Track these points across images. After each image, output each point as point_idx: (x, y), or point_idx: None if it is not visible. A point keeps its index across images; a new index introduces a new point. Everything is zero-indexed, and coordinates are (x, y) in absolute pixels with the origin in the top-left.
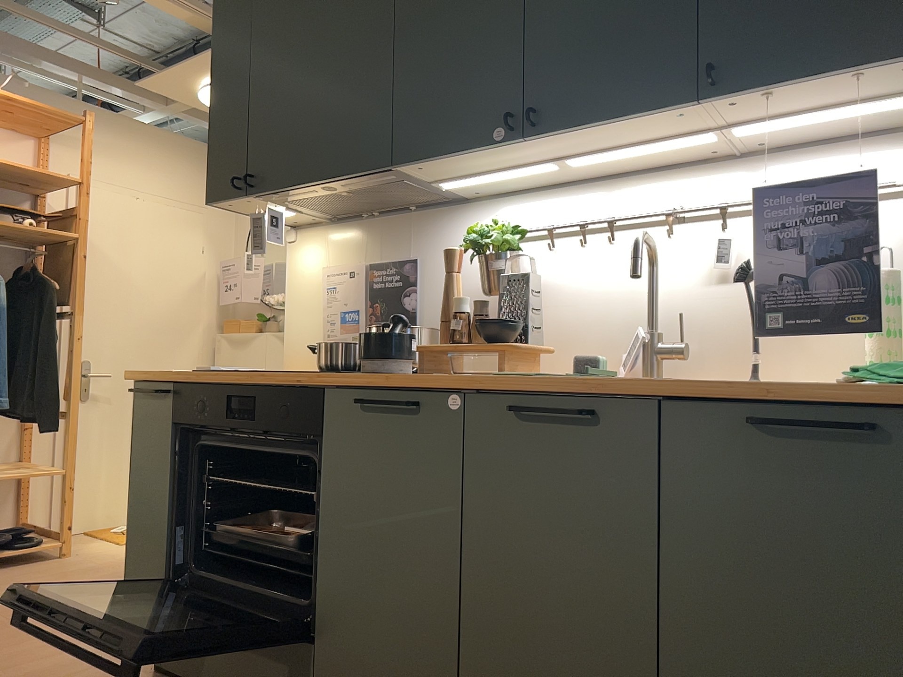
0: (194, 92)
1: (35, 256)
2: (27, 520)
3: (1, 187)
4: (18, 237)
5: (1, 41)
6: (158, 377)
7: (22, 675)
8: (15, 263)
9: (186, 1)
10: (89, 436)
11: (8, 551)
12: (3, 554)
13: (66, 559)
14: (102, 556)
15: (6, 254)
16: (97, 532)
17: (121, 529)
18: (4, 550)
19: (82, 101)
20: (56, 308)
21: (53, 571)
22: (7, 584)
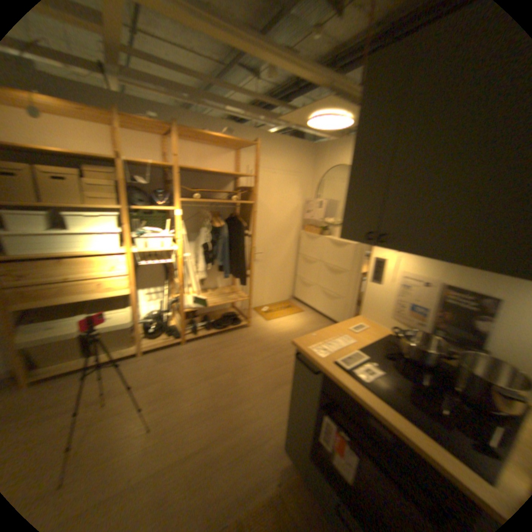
0: (303, 119)
1: (234, 207)
2: (234, 305)
3: (220, 176)
4: (228, 202)
5: (216, 101)
6: (313, 362)
7: (244, 436)
8: (227, 209)
9: (312, 67)
10: (254, 275)
11: (230, 327)
12: (229, 328)
13: (248, 329)
14: (260, 329)
15: (223, 206)
16: (256, 310)
17: (264, 309)
18: (229, 325)
19: (250, 126)
20: (243, 236)
21: (245, 339)
22: (231, 347)
